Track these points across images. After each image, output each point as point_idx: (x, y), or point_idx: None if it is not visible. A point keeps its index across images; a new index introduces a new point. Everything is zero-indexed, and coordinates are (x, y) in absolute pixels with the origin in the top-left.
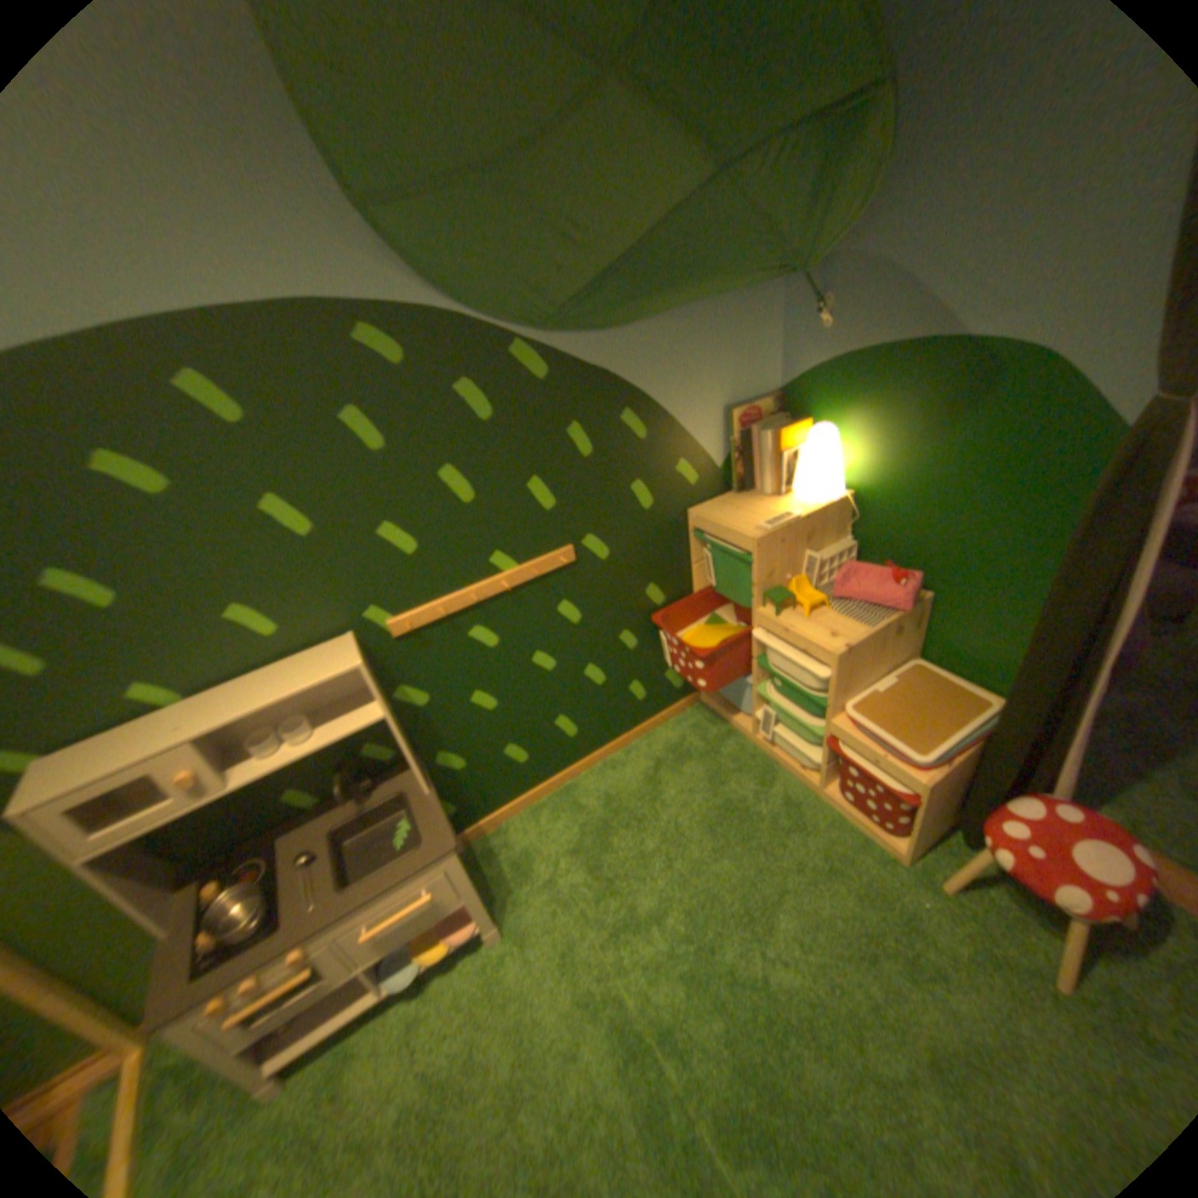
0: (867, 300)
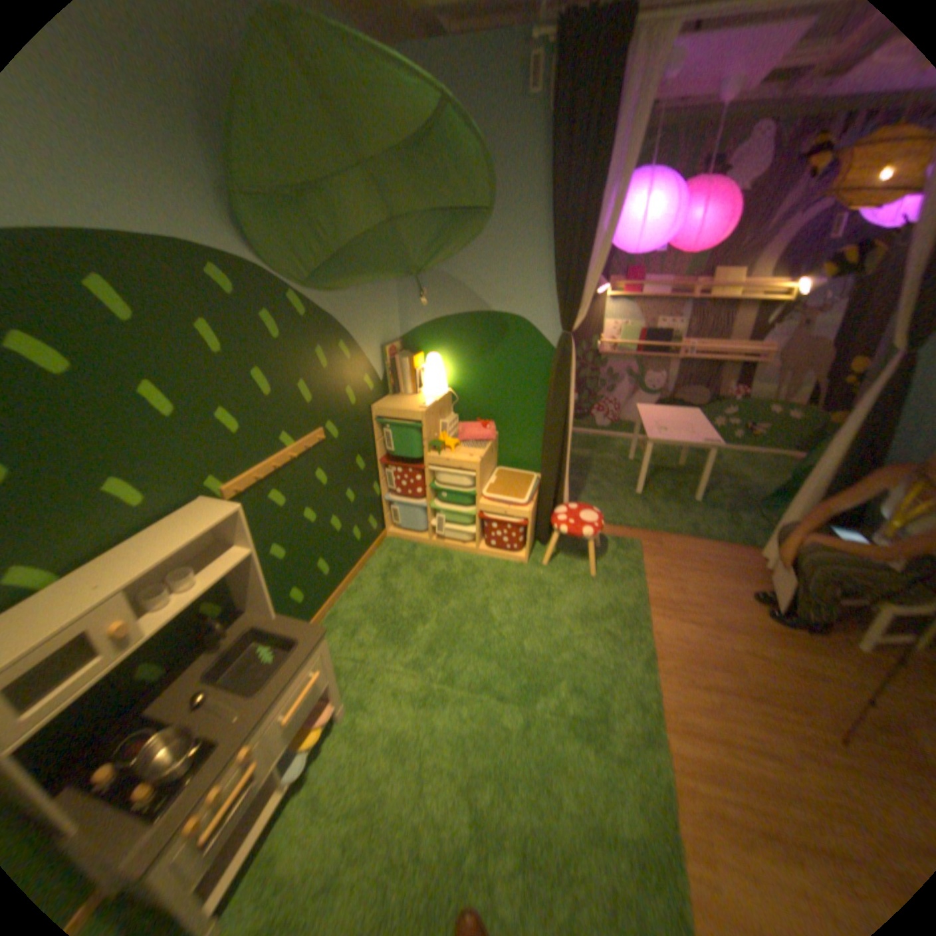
0: (443, 294)
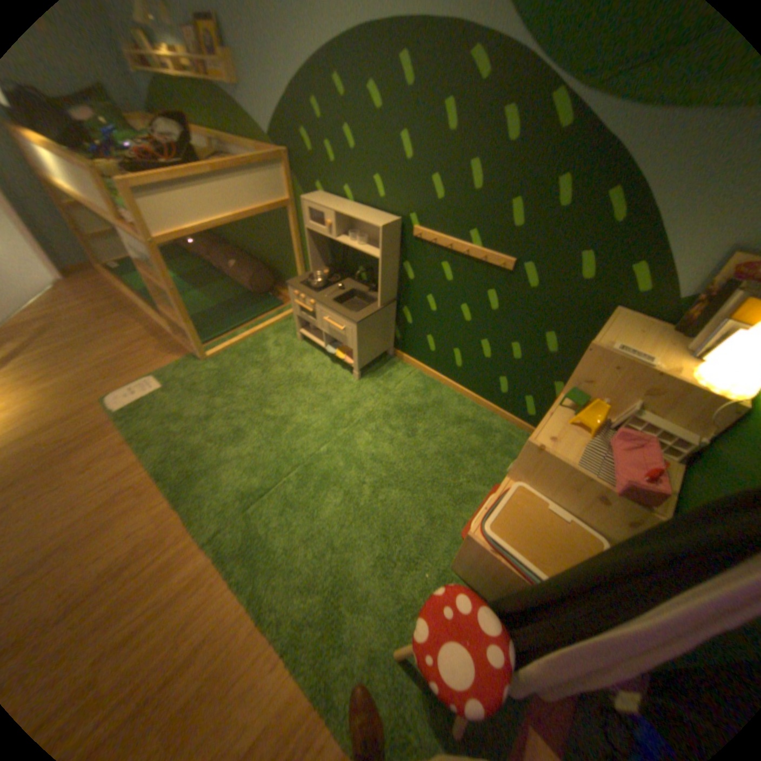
0: None
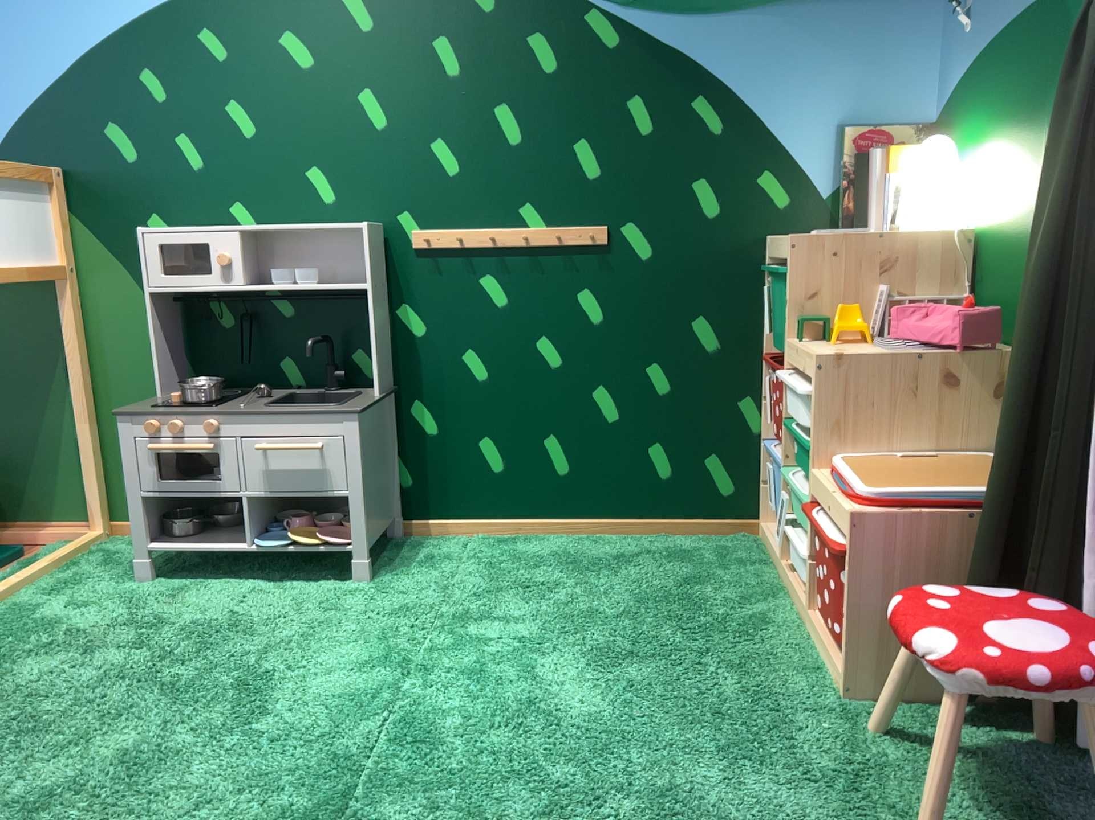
0: None
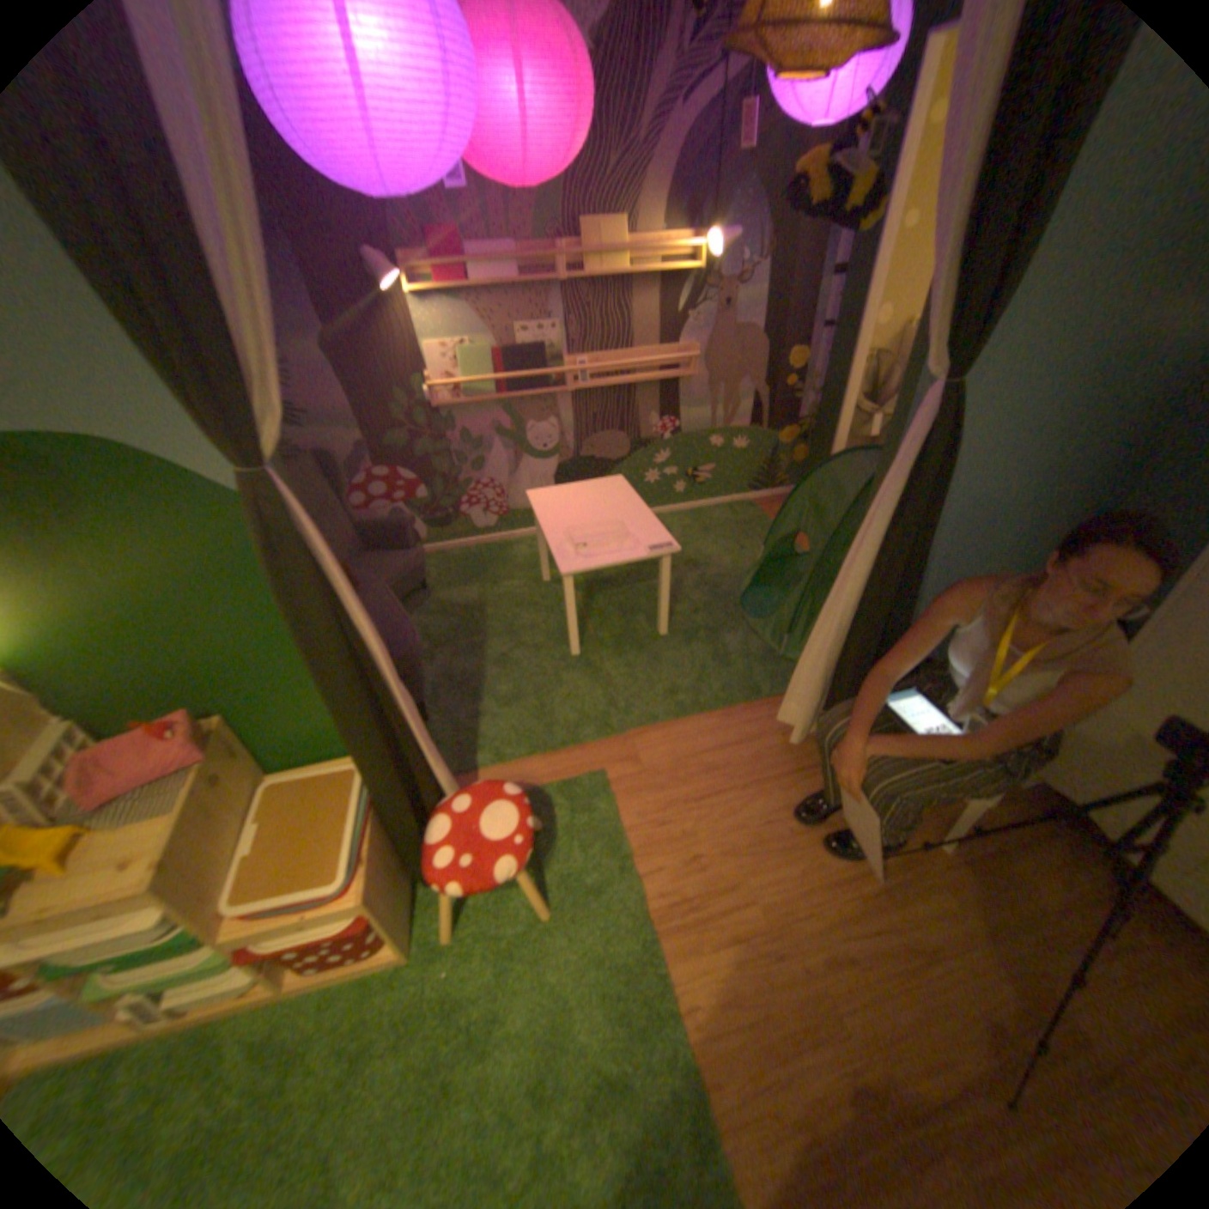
0: None
